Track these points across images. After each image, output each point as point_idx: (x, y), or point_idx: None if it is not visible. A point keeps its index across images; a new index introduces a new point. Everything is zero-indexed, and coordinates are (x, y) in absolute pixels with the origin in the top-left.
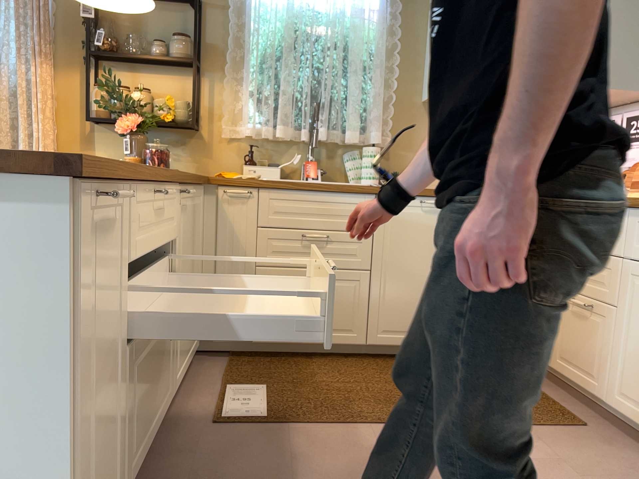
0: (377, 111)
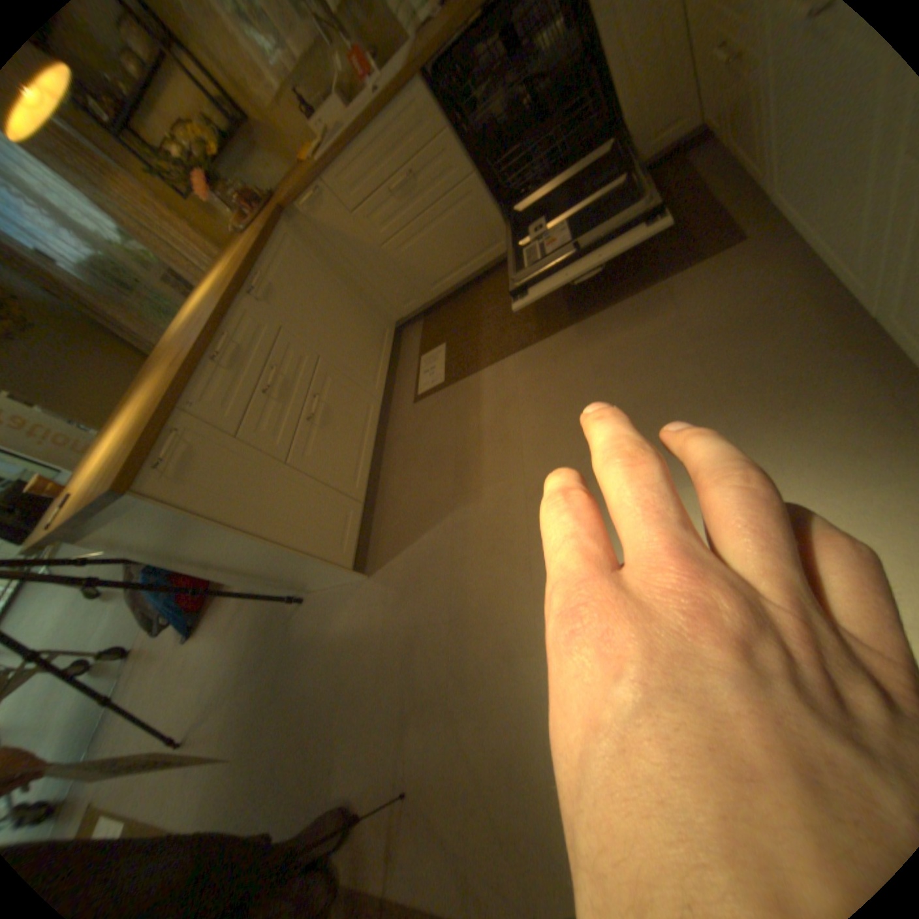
0: None
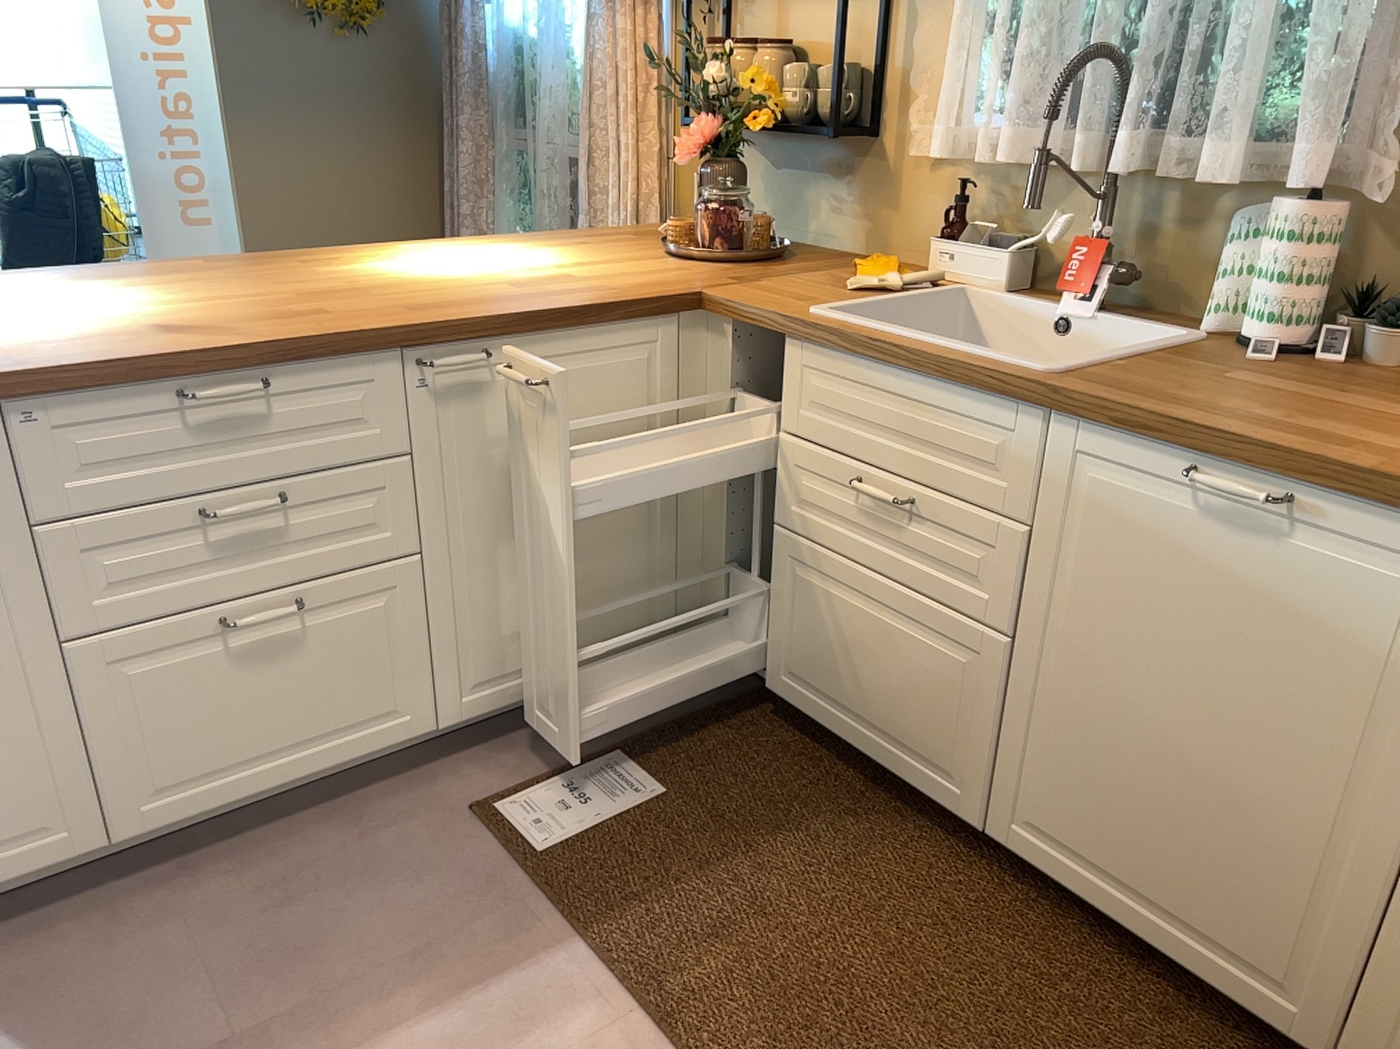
0: (1322, 69)
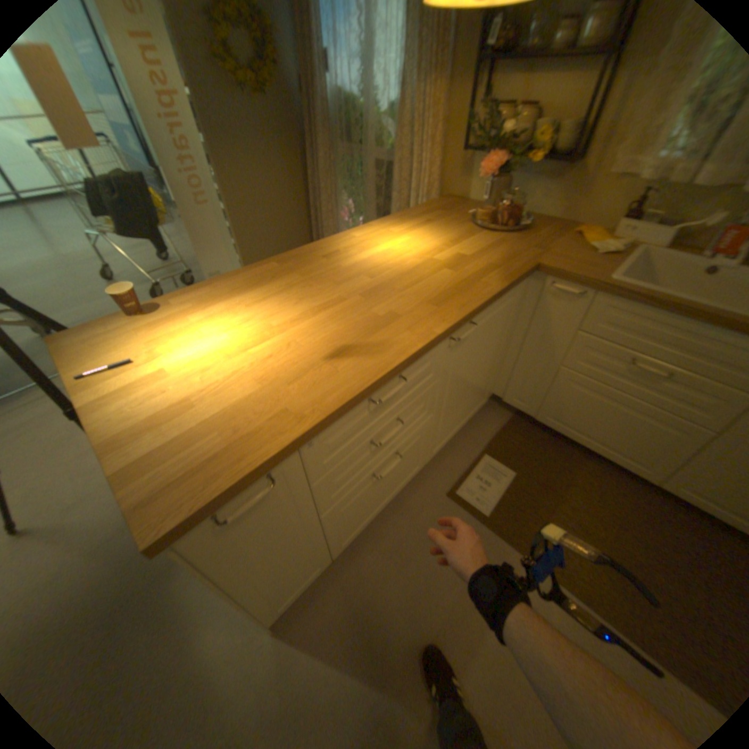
0: None
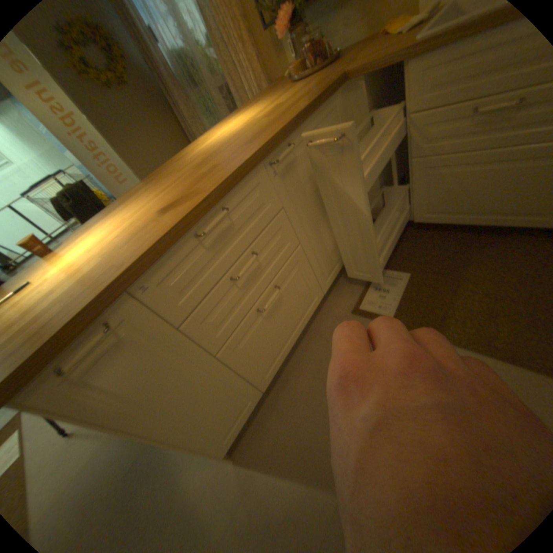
0: None
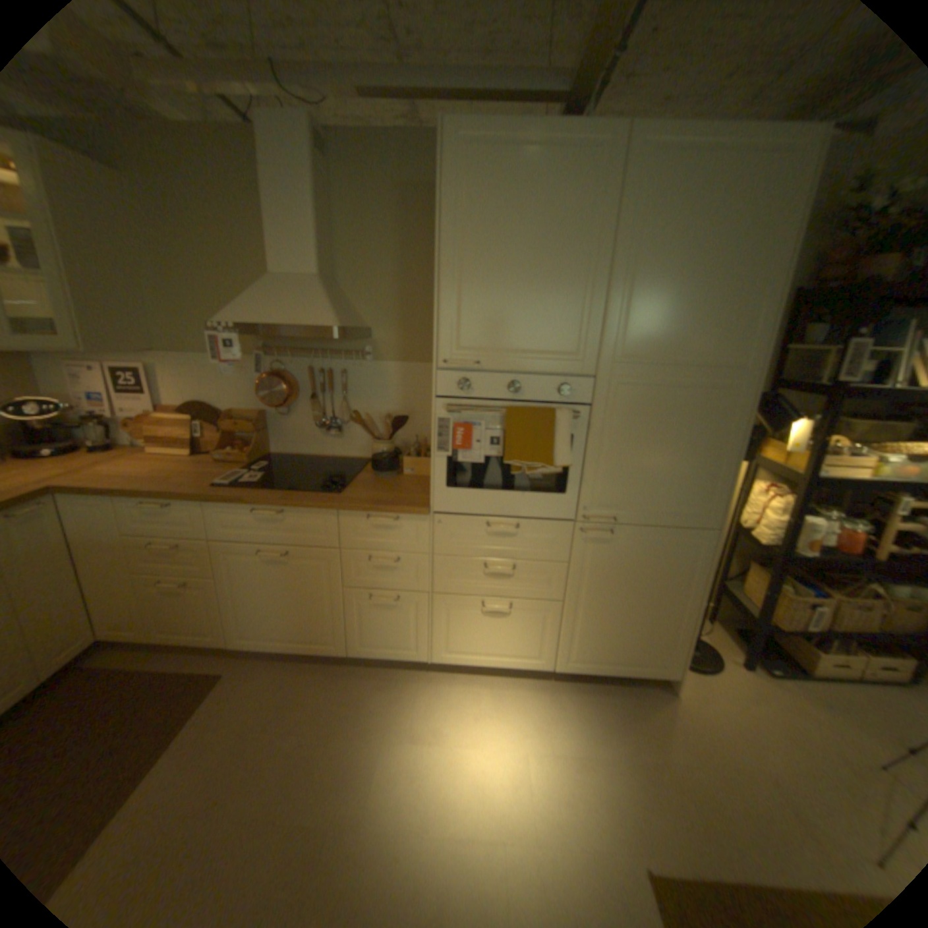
0: None
